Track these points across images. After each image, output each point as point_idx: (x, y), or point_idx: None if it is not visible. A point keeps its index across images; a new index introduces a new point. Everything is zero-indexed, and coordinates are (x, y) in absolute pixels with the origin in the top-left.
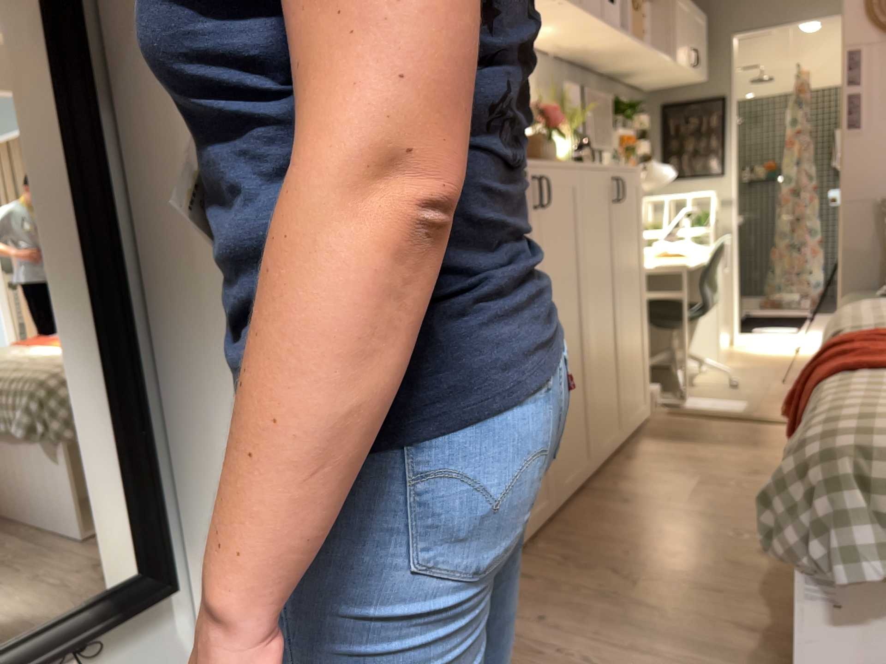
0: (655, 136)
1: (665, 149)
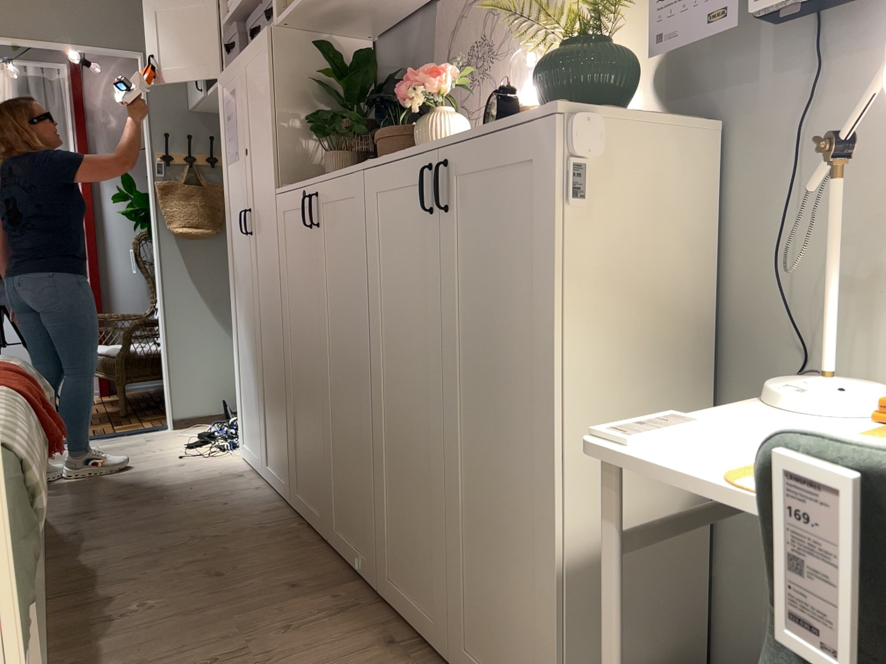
0: None
1: None
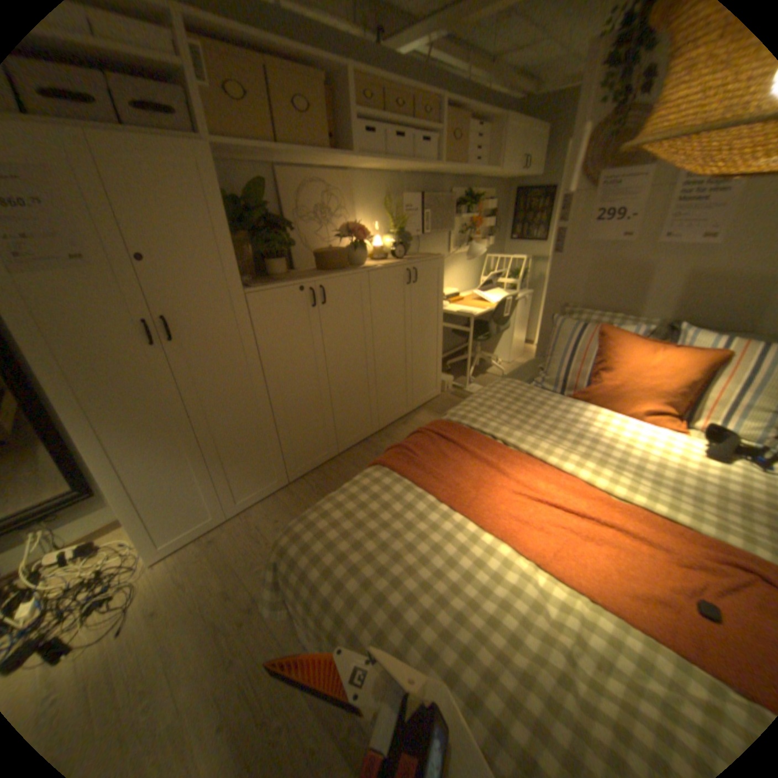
0: (513, 211)
1: (517, 220)
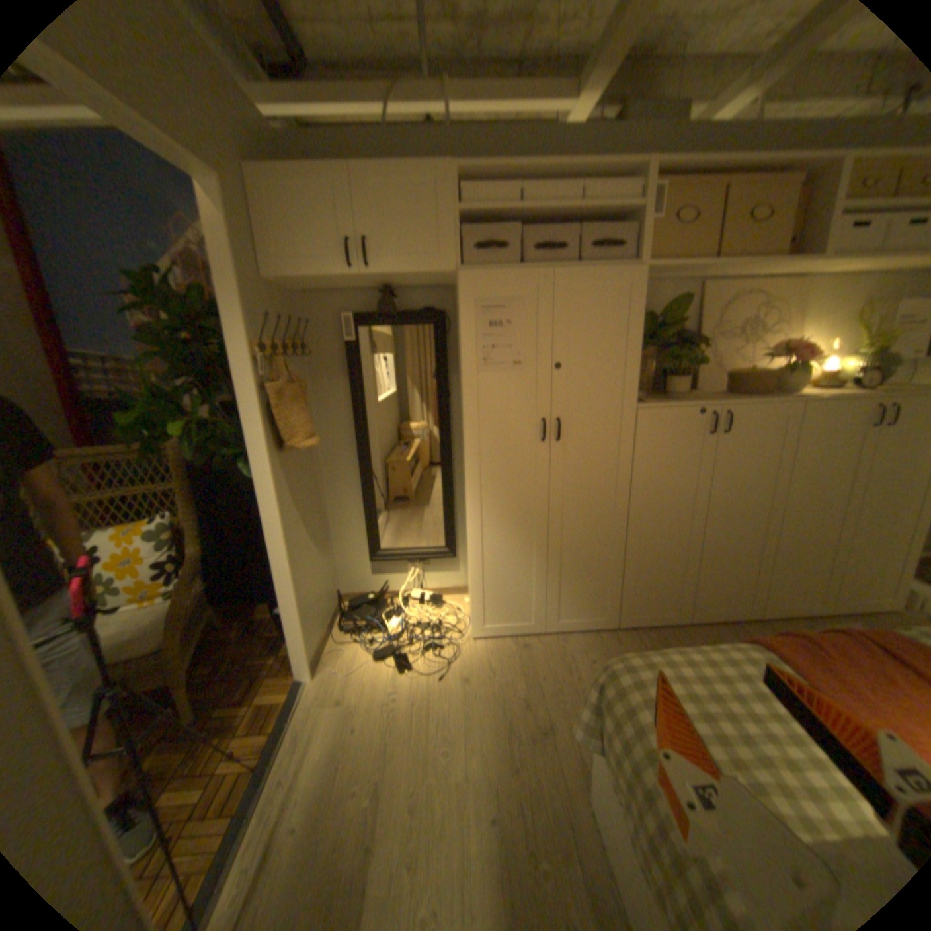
0: None
1: None
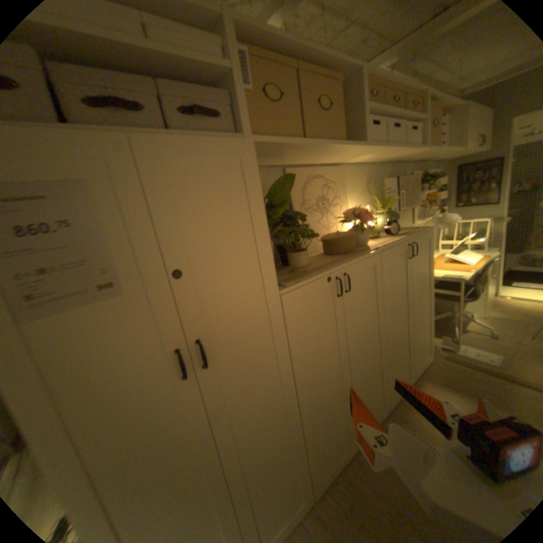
0: (455, 184)
1: (461, 191)
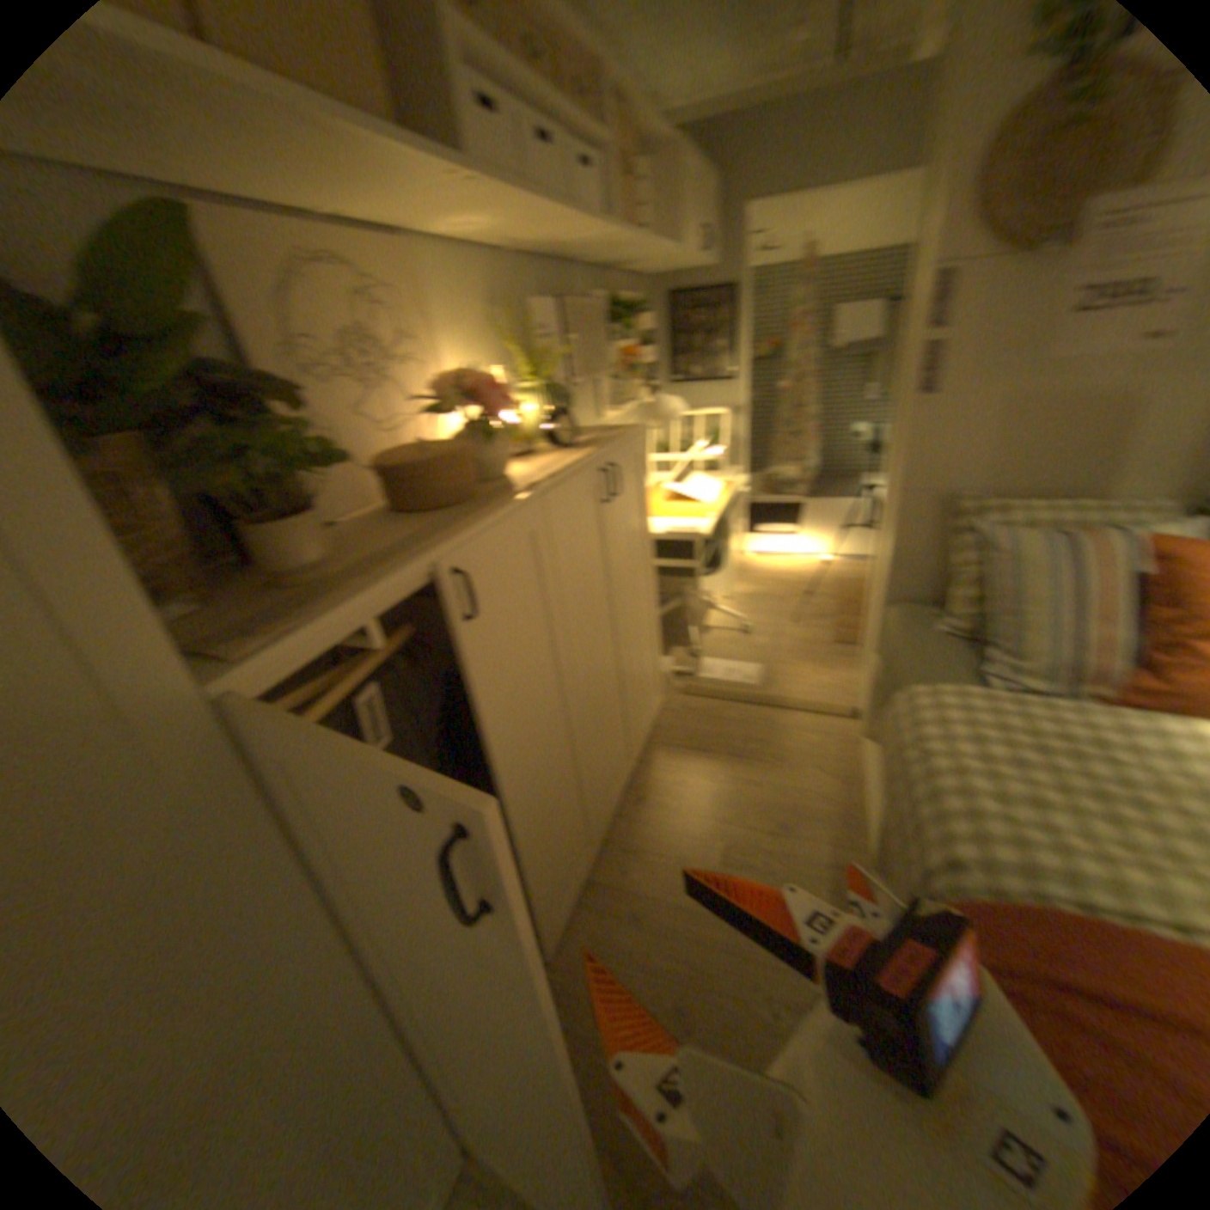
0: (669, 332)
1: (680, 348)
